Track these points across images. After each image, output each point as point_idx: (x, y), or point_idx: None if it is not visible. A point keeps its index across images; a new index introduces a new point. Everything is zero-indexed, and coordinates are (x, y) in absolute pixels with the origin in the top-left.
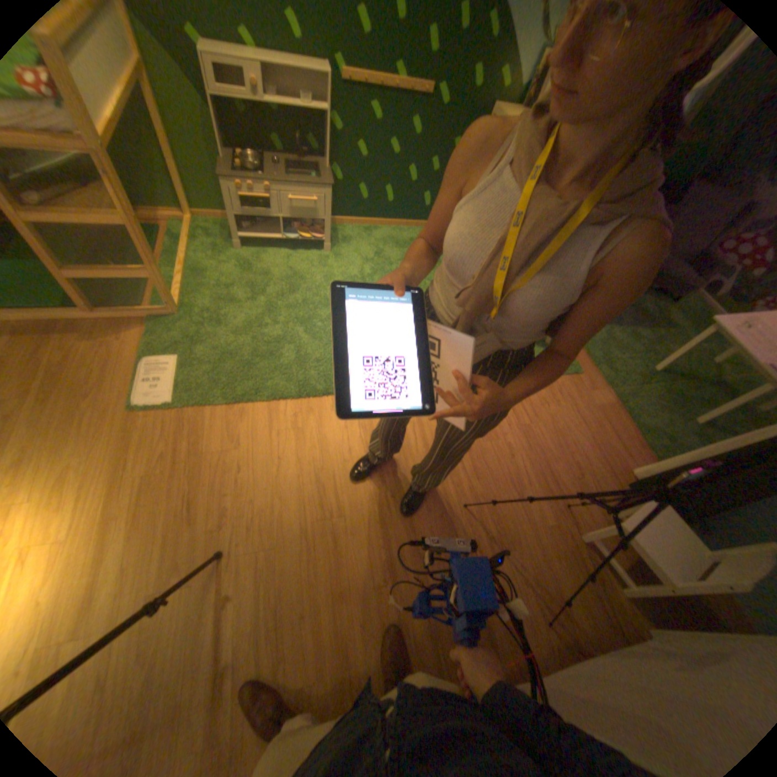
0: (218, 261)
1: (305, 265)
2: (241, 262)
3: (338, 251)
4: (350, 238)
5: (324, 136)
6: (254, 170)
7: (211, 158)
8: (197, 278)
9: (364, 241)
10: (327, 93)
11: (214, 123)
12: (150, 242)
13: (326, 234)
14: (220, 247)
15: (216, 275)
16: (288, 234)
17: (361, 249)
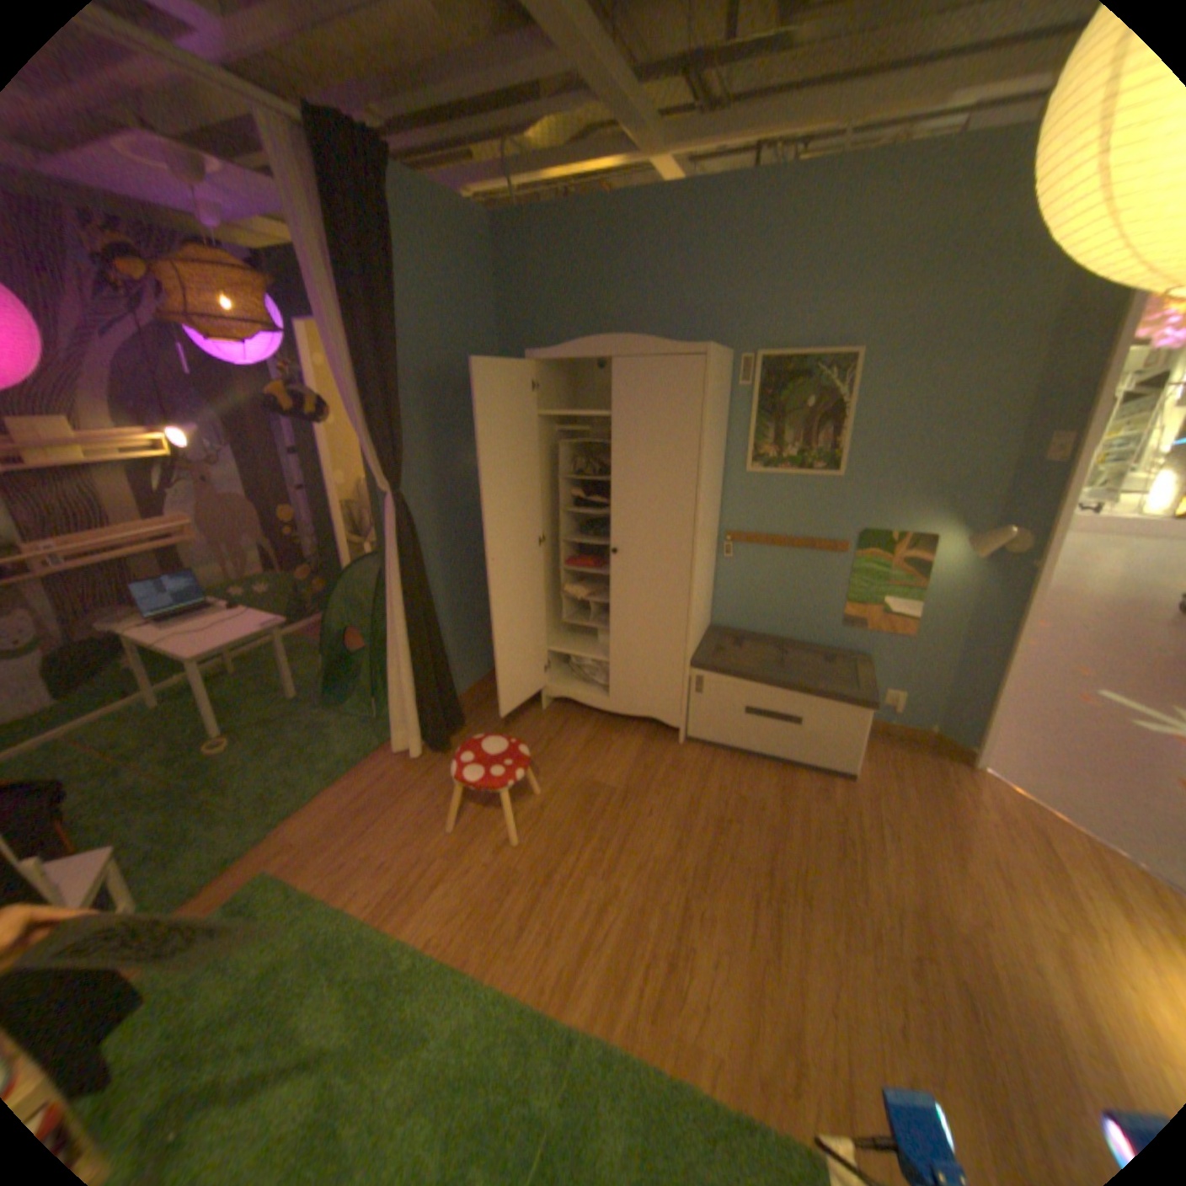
0: None
1: None
2: None
3: None
4: None
5: None
6: None
7: None
8: None
9: None
10: None
11: None
12: None
13: None
14: None
15: None
16: None
17: None
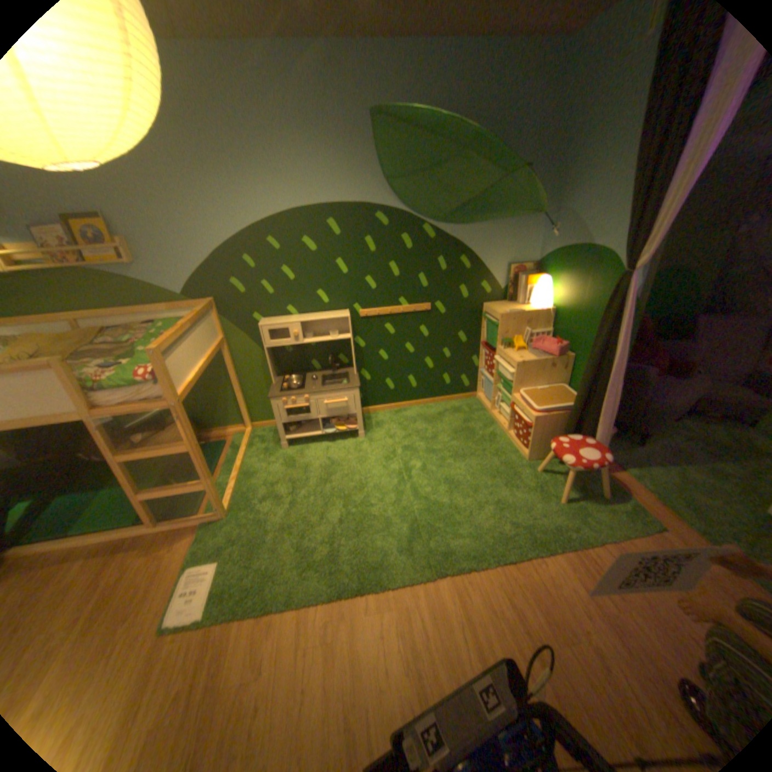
0: (268, 462)
1: (342, 452)
2: (287, 459)
3: (372, 435)
4: (382, 421)
5: (351, 352)
6: (297, 387)
7: (268, 384)
8: (248, 480)
9: (395, 422)
10: (349, 327)
11: (271, 362)
12: (216, 455)
13: (359, 423)
14: (271, 449)
15: (264, 474)
16: (327, 429)
17: (392, 430)
